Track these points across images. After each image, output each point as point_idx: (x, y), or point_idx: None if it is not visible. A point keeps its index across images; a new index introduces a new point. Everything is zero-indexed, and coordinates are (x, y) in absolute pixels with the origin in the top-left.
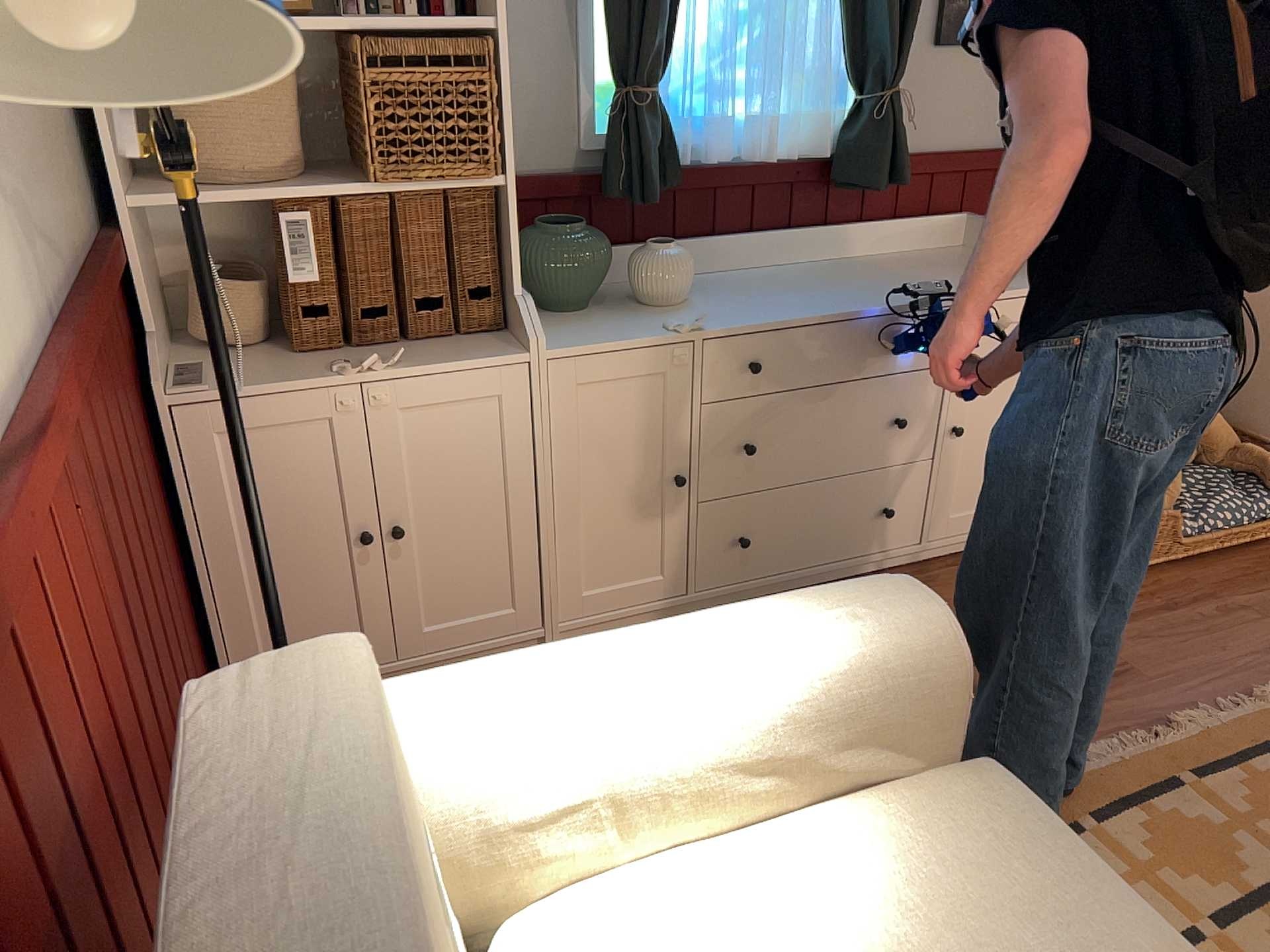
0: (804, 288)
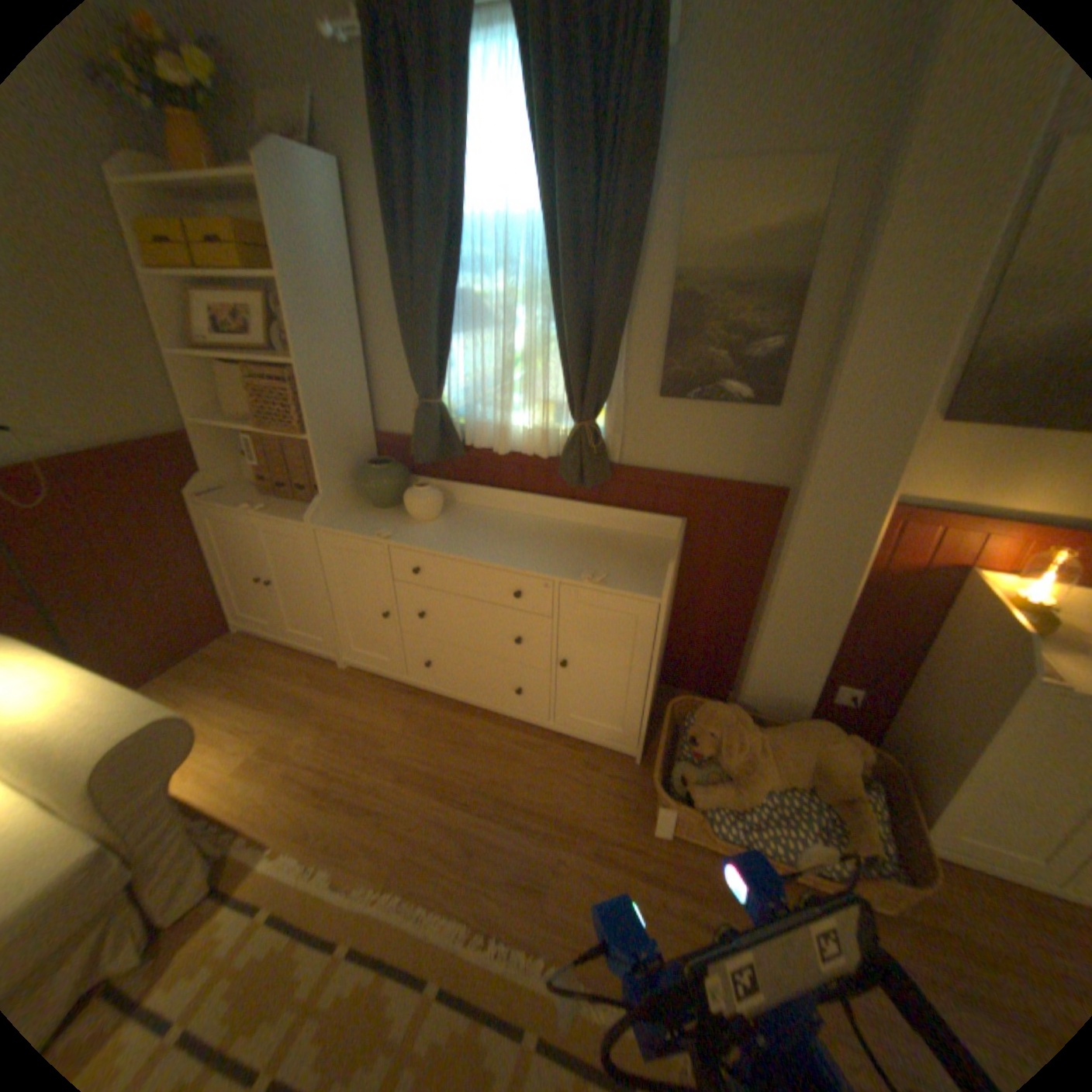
0: (503, 534)
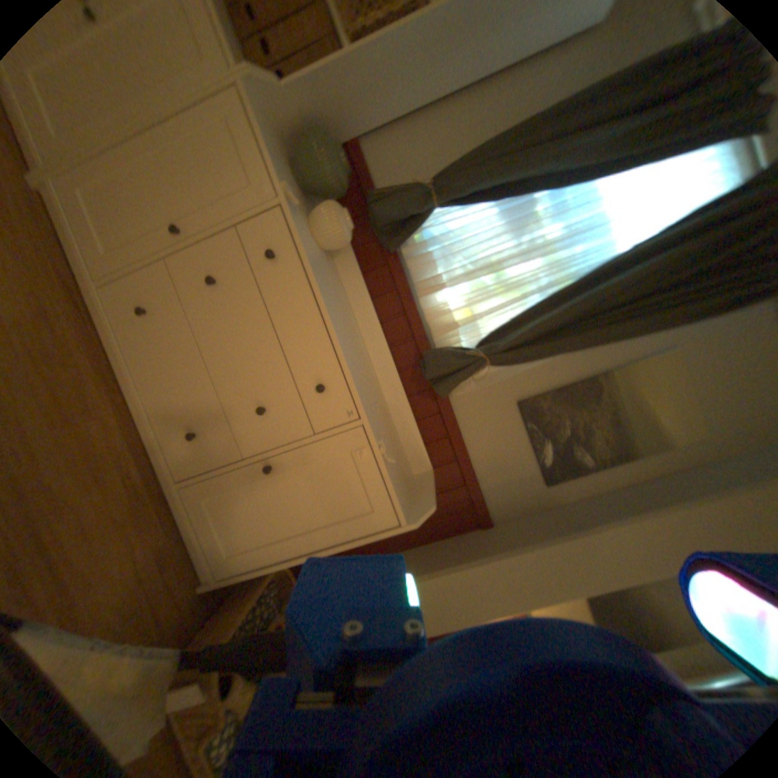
0: (348, 333)
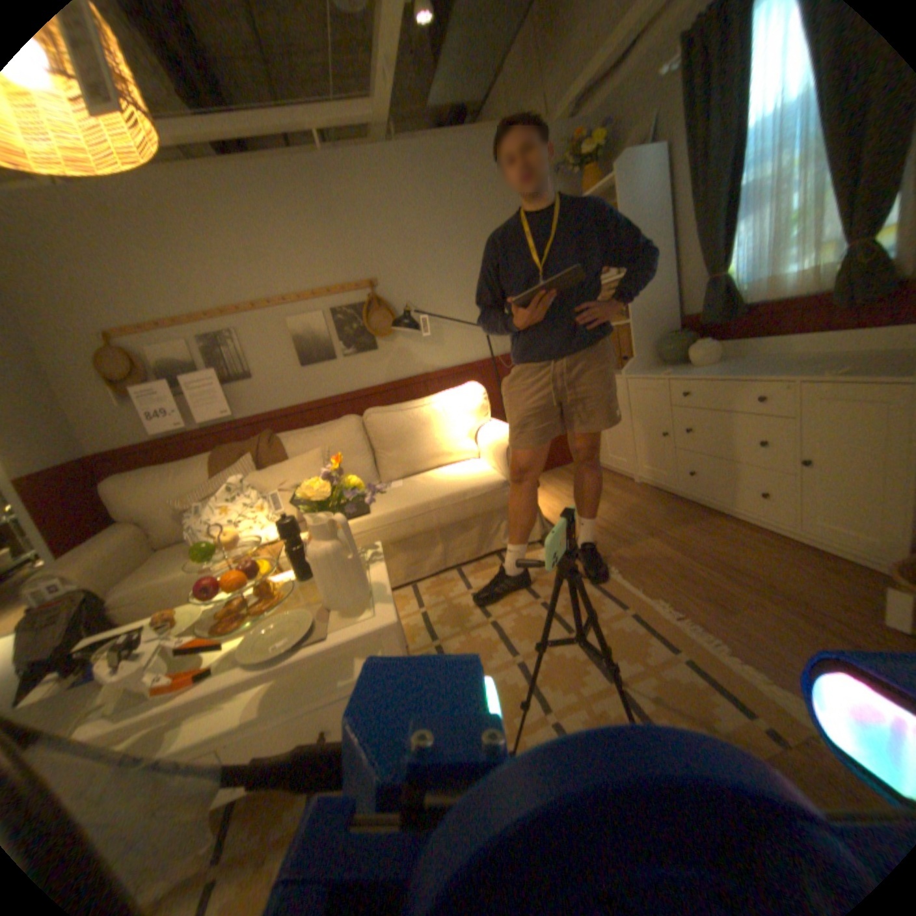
0: (766, 364)
